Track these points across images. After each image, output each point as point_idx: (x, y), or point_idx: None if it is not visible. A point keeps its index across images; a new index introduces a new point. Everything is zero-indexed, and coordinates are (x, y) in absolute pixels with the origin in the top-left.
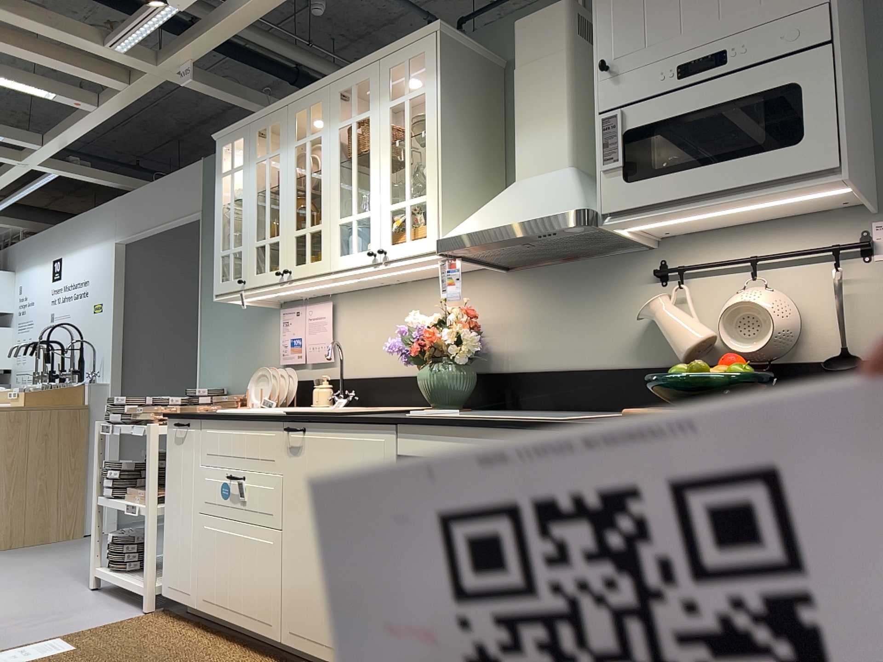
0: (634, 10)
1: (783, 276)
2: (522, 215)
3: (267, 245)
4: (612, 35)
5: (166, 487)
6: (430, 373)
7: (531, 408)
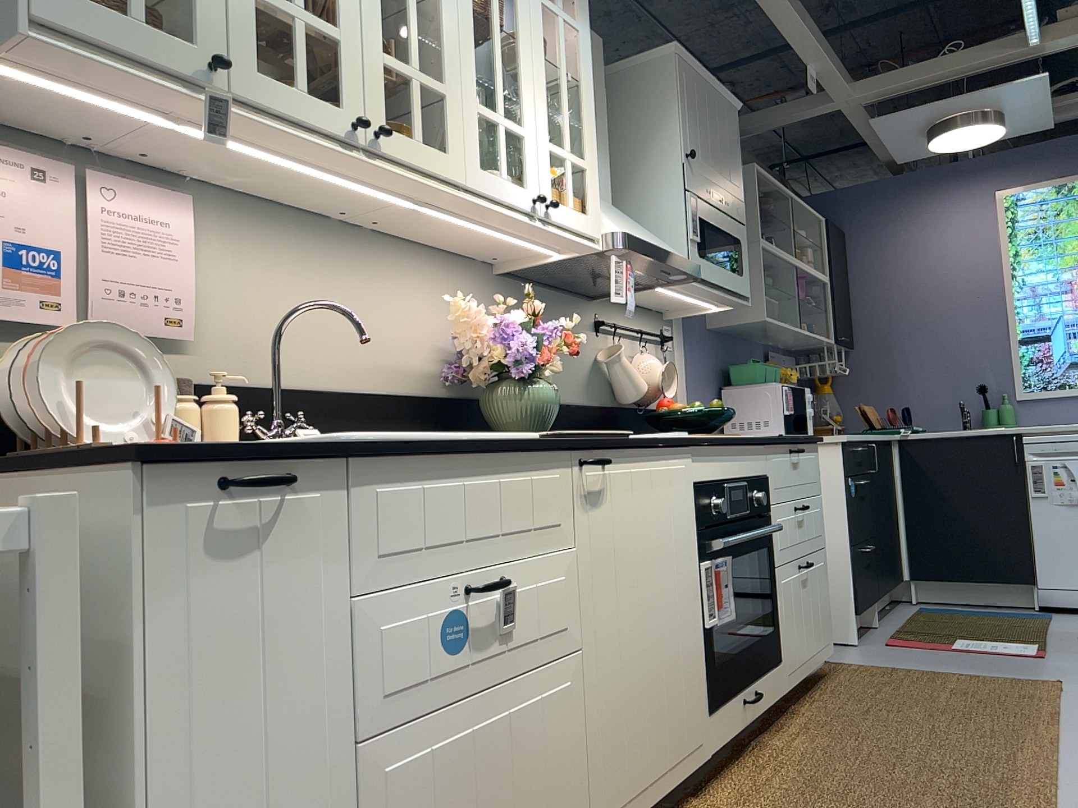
0: (697, 126)
1: (644, 348)
2: (663, 246)
3: (301, 25)
4: (690, 134)
5: (134, 761)
6: (539, 390)
7: None
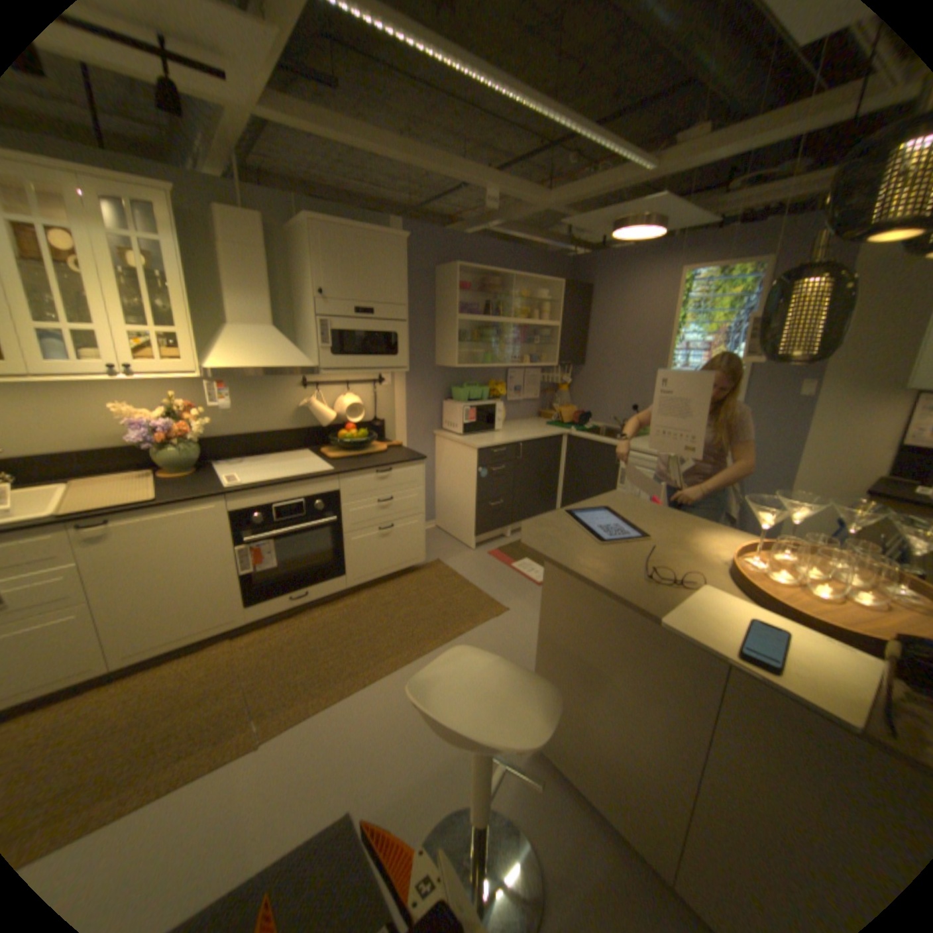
0: (334, 267)
1: (355, 389)
2: (274, 362)
3: None
4: (323, 275)
5: None
6: (172, 451)
7: (228, 457)
